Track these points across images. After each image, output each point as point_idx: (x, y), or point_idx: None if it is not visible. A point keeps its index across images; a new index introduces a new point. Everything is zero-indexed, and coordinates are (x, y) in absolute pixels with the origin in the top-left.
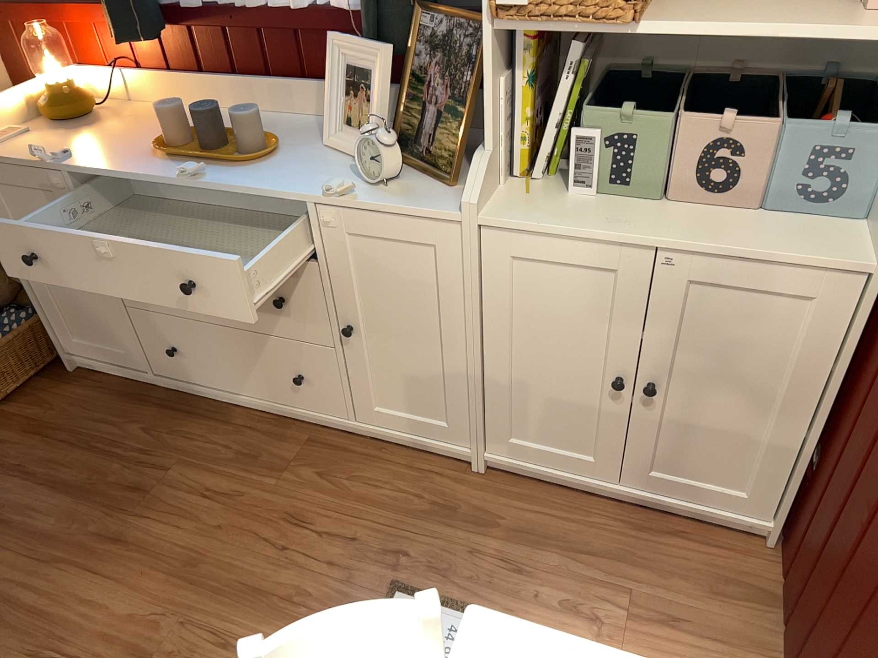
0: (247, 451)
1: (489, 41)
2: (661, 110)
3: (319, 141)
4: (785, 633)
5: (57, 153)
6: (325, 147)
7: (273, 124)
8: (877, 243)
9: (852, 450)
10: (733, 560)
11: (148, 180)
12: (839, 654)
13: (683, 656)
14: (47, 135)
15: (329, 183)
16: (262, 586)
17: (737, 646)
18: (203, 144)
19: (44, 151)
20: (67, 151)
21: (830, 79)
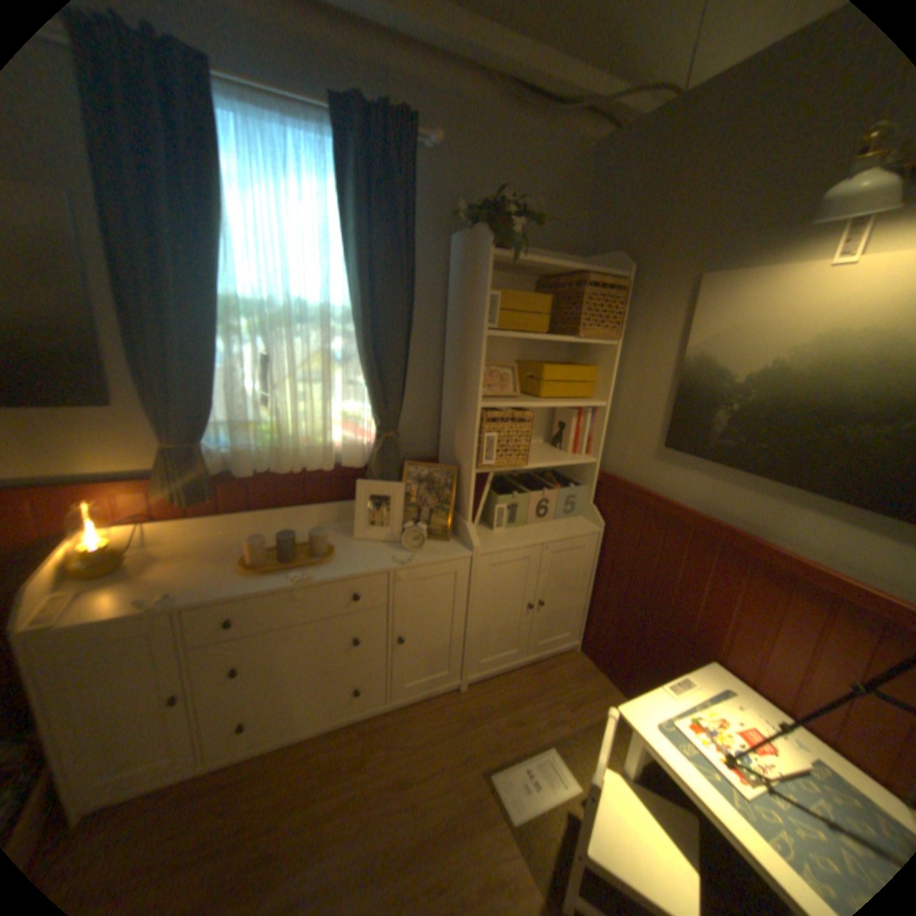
0: (324, 773)
1: (469, 479)
2: (521, 494)
3: (344, 540)
4: (609, 683)
5: (147, 603)
6: (354, 542)
7: (298, 537)
8: (592, 524)
9: (611, 596)
10: (574, 667)
11: (262, 596)
12: (654, 666)
13: (596, 715)
14: (101, 594)
15: (396, 560)
16: (421, 841)
17: (604, 698)
18: (274, 561)
19: (138, 604)
20: (164, 598)
21: (540, 473)
